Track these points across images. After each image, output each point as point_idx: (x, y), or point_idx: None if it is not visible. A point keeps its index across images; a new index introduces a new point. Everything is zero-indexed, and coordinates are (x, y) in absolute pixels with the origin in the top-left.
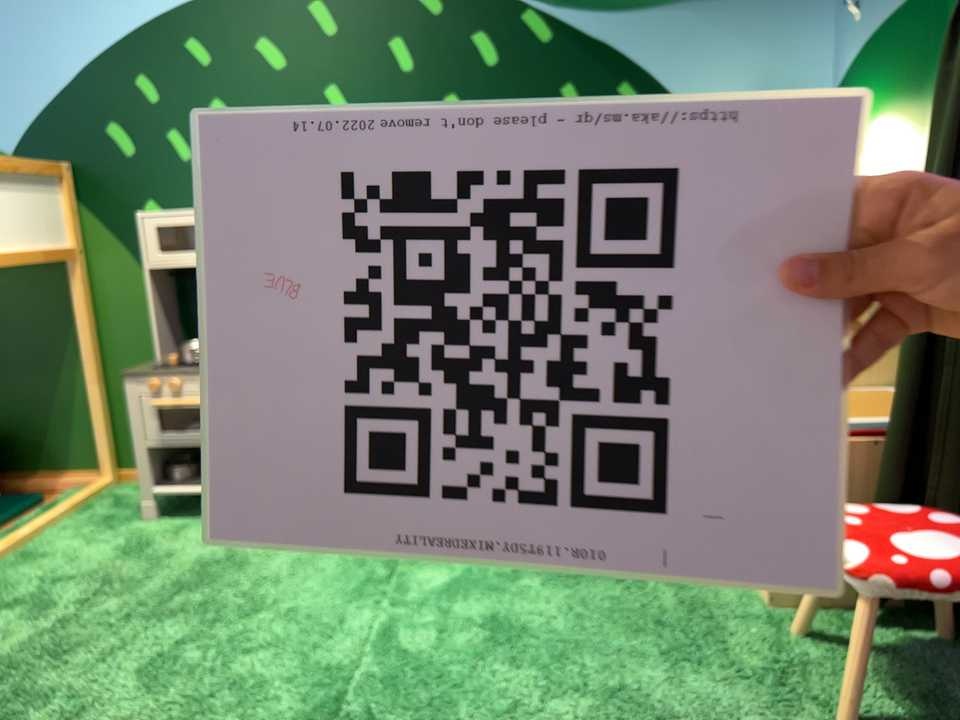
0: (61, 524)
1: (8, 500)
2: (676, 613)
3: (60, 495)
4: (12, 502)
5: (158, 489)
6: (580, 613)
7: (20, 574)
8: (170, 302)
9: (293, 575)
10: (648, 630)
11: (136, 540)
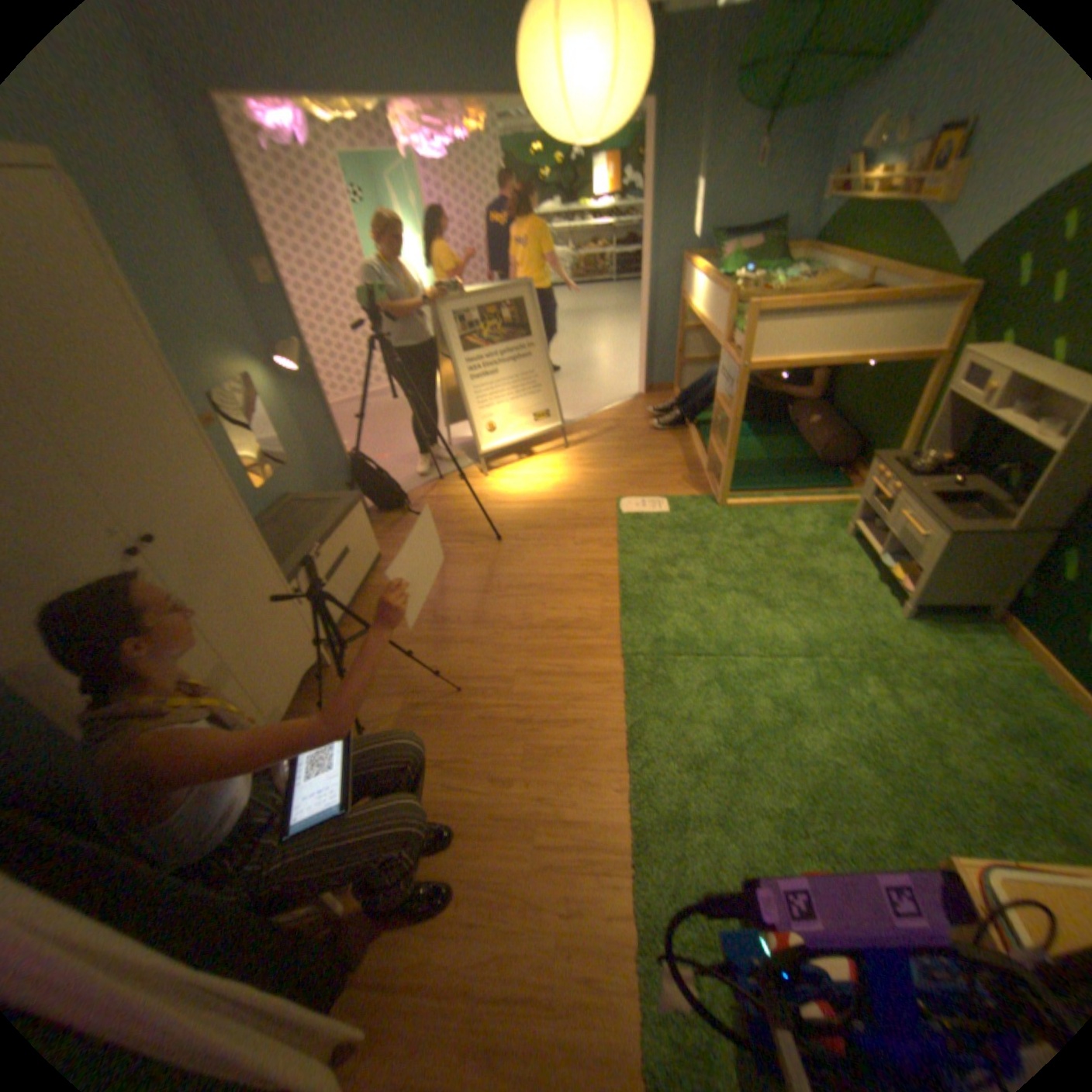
0: (826, 508)
1: (846, 478)
2: (853, 836)
3: (863, 491)
4: (844, 481)
5: (859, 525)
6: (829, 768)
7: (773, 519)
8: (974, 416)
9: (815, 614)
10: (821, 809)
11: (824, 540)
